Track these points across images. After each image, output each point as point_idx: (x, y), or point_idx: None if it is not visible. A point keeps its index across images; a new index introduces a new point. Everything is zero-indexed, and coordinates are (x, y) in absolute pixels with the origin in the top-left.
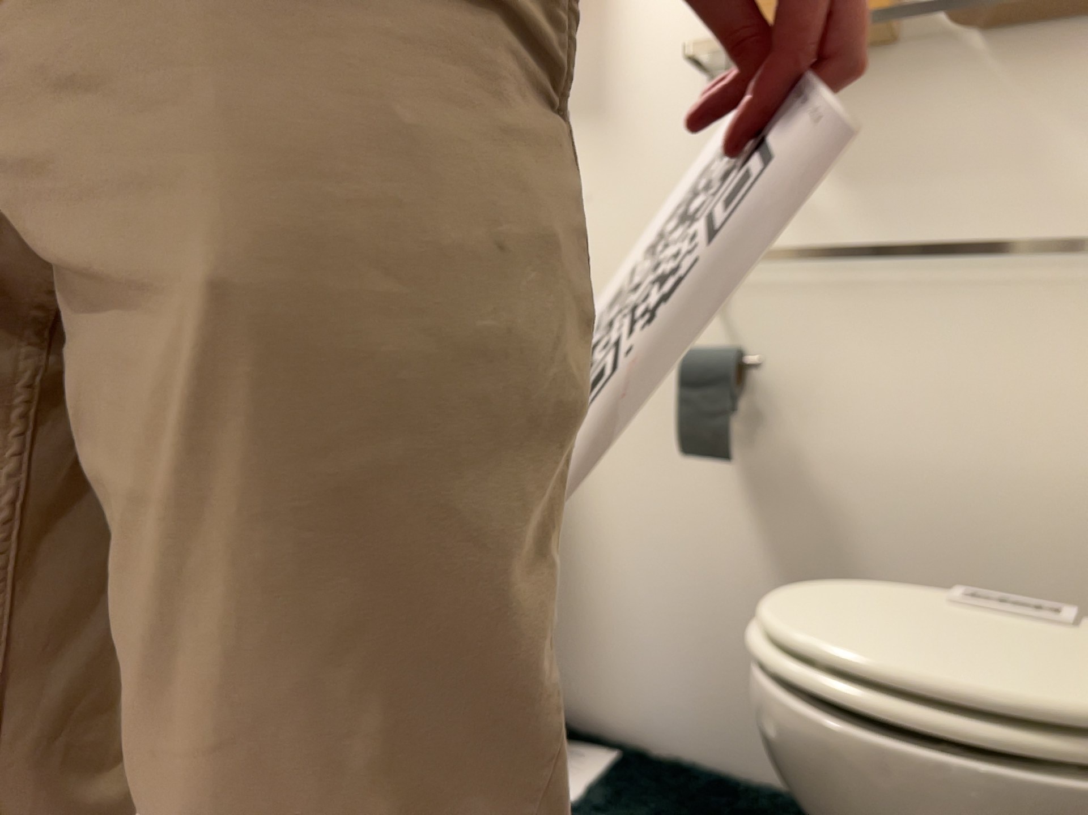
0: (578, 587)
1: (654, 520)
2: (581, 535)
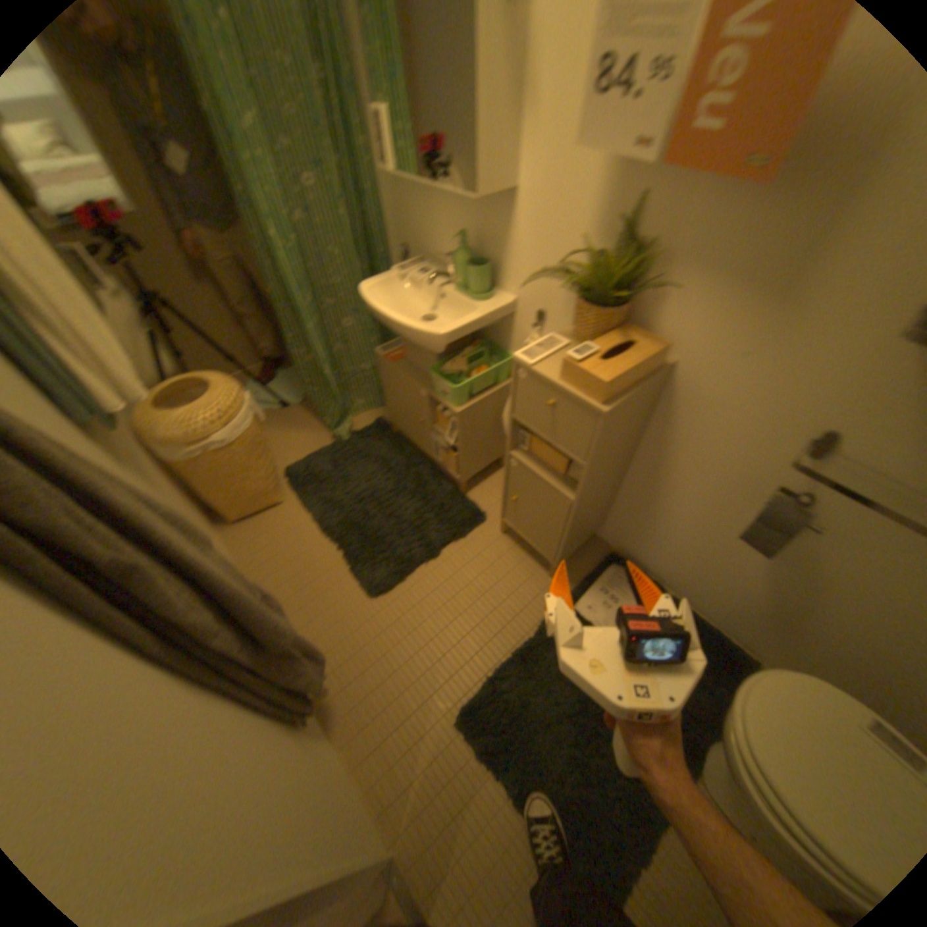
0: (656, 525)
1: (711, 528)
2: (665, 509)
